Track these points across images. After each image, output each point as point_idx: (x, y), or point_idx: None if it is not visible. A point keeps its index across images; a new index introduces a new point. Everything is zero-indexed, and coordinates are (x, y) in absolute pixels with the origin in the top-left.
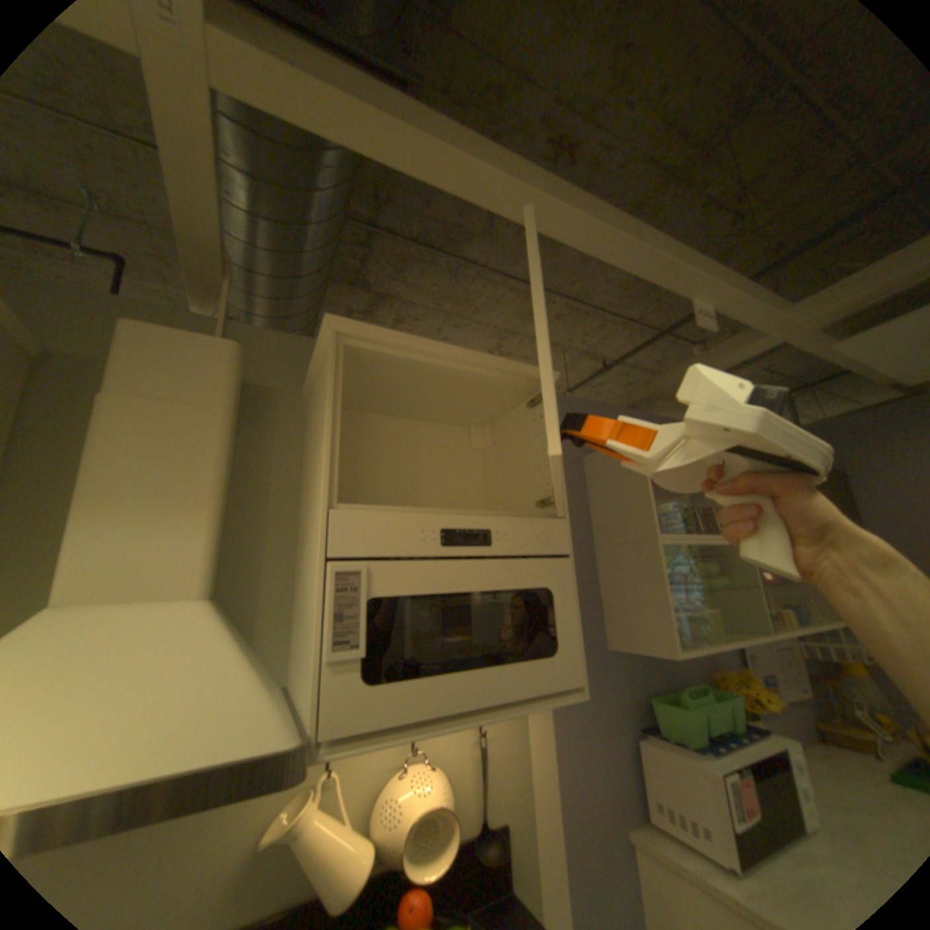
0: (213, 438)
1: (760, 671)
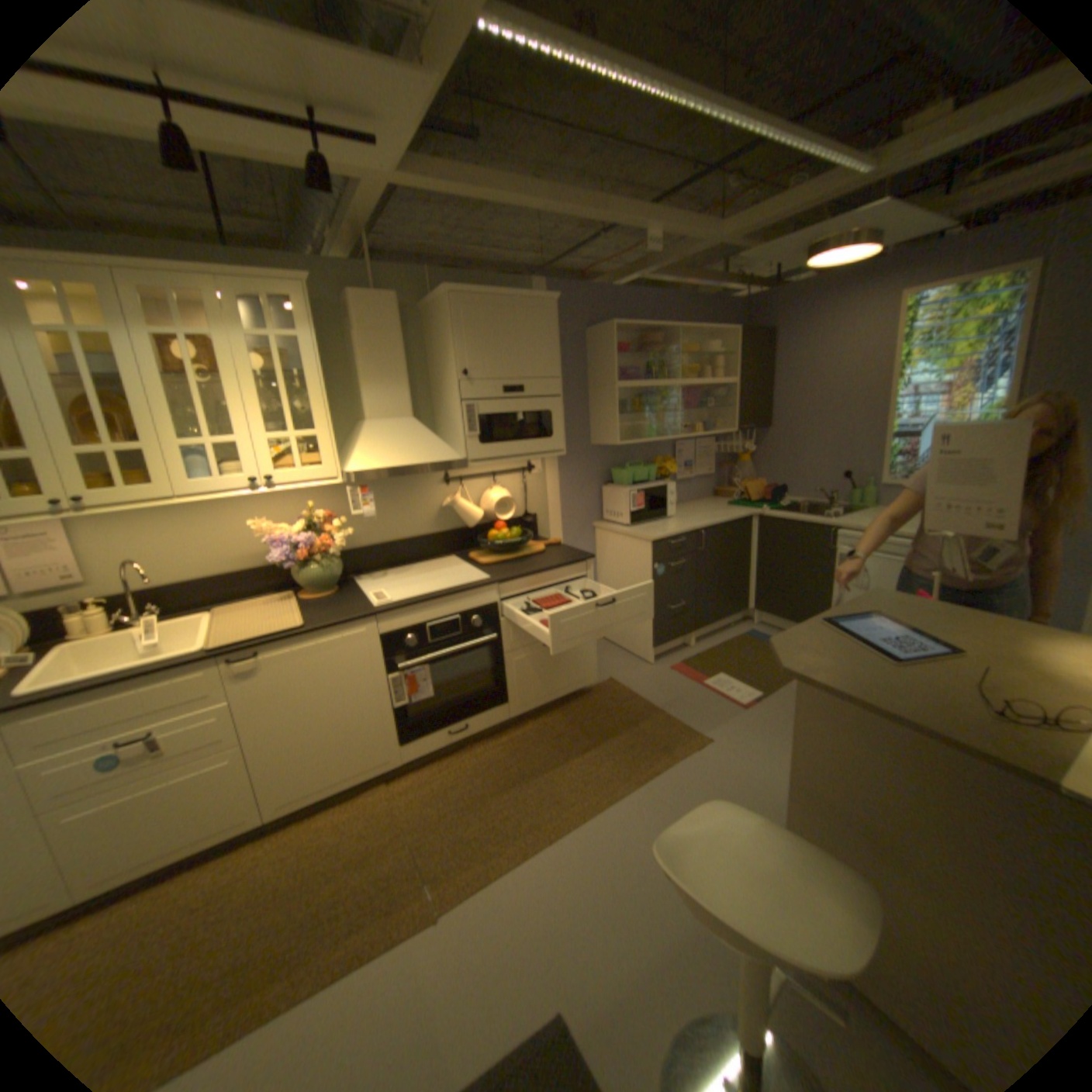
0: (399, 348)
1: (683, 458)
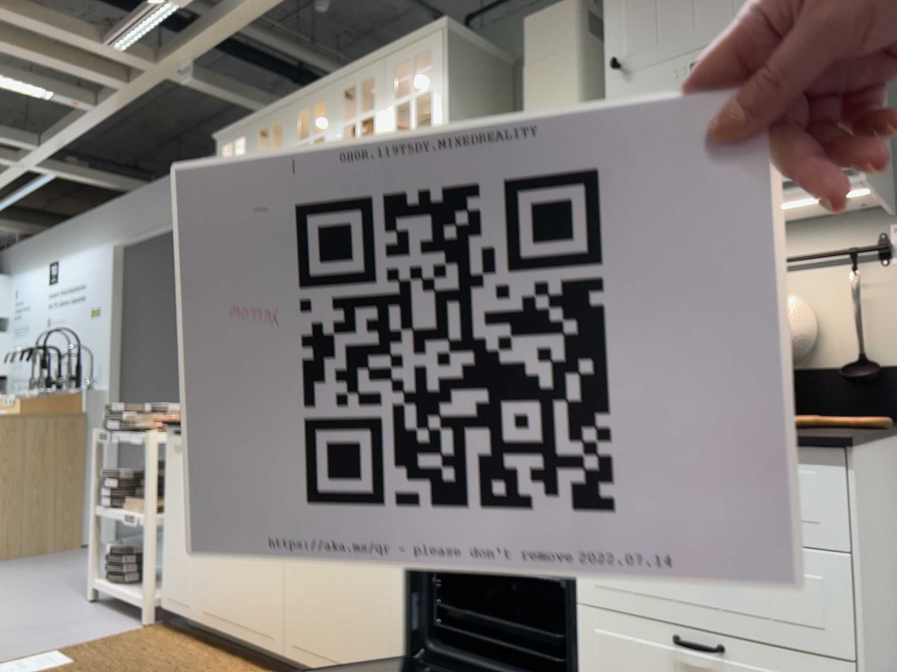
0: (571, 70)
1: None
